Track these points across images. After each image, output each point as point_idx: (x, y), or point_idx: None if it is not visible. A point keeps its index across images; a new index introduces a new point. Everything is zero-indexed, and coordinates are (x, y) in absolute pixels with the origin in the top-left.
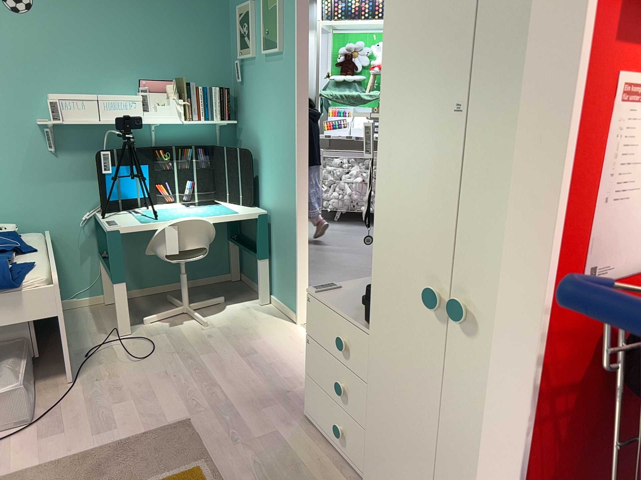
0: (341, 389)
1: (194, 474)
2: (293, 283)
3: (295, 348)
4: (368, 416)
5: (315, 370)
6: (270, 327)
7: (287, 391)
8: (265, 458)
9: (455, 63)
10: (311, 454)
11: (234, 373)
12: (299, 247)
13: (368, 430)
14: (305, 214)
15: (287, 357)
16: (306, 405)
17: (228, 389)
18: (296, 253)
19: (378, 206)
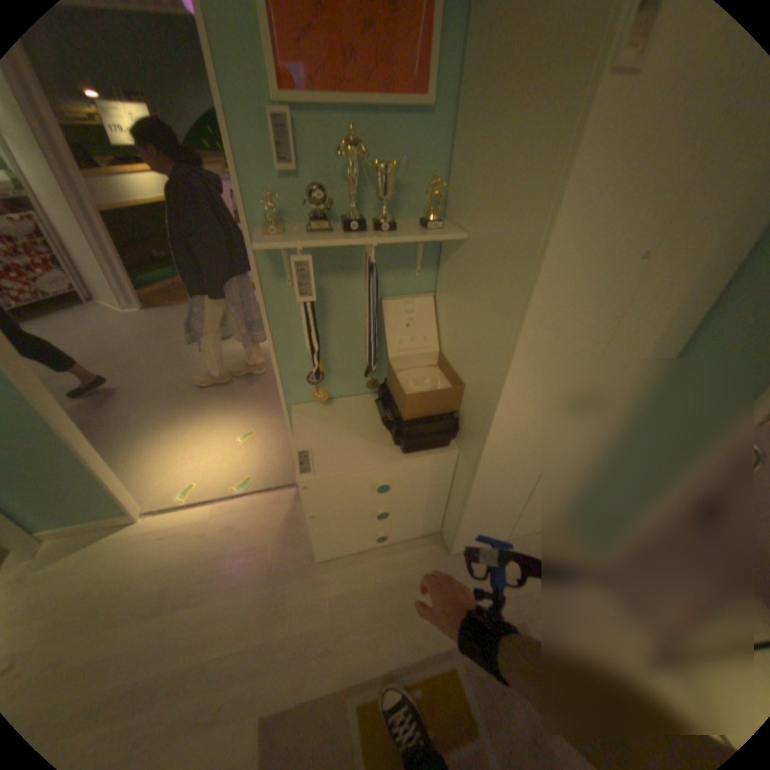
0: (386, 514)
1: (366, 715)
2: (92, 492)
3: (188, 539)
4: (469, 505)
5: (330, 528)
6: (112, 558)
7: (268, 571)
8: (363, 620)
9: (661, 214)
10: (370, 572)
11: (193, 632)
12: (80, 451)
13: (466, 512)
14: (55, 406)
15: (202, 554)
16: (318, 556)
17: (224, 647)
18: (76, 461)
19: (514, 365)
